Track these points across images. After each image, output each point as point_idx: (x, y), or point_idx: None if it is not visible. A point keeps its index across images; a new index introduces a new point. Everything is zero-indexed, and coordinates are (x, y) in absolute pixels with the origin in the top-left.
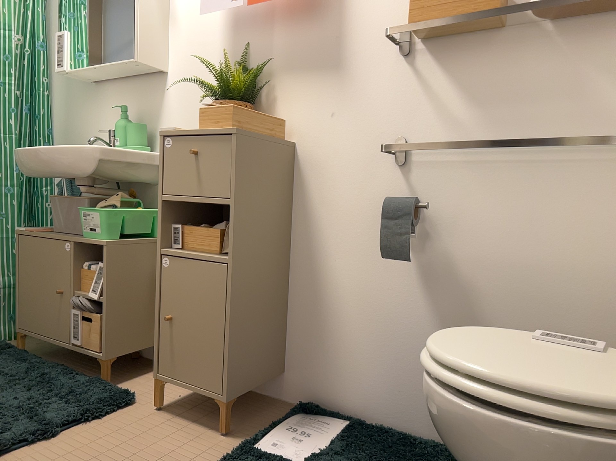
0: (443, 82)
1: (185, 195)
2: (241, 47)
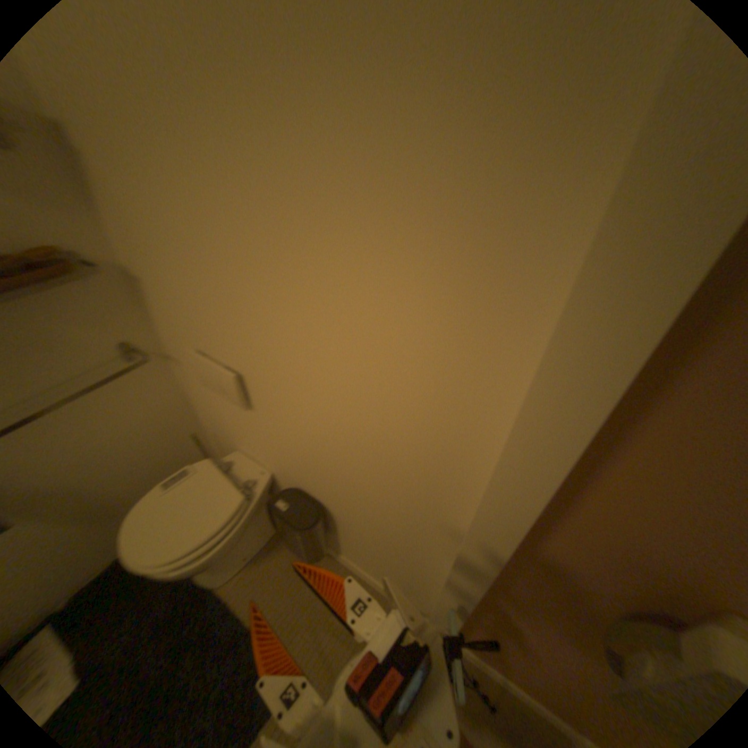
0: None
1: None
2: None
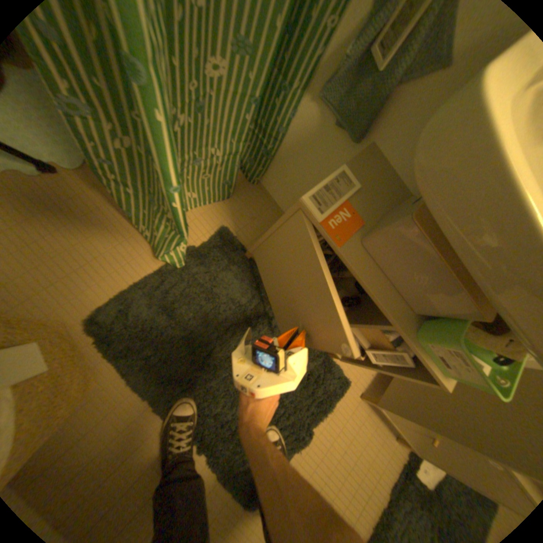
0: None
1: None
2: None
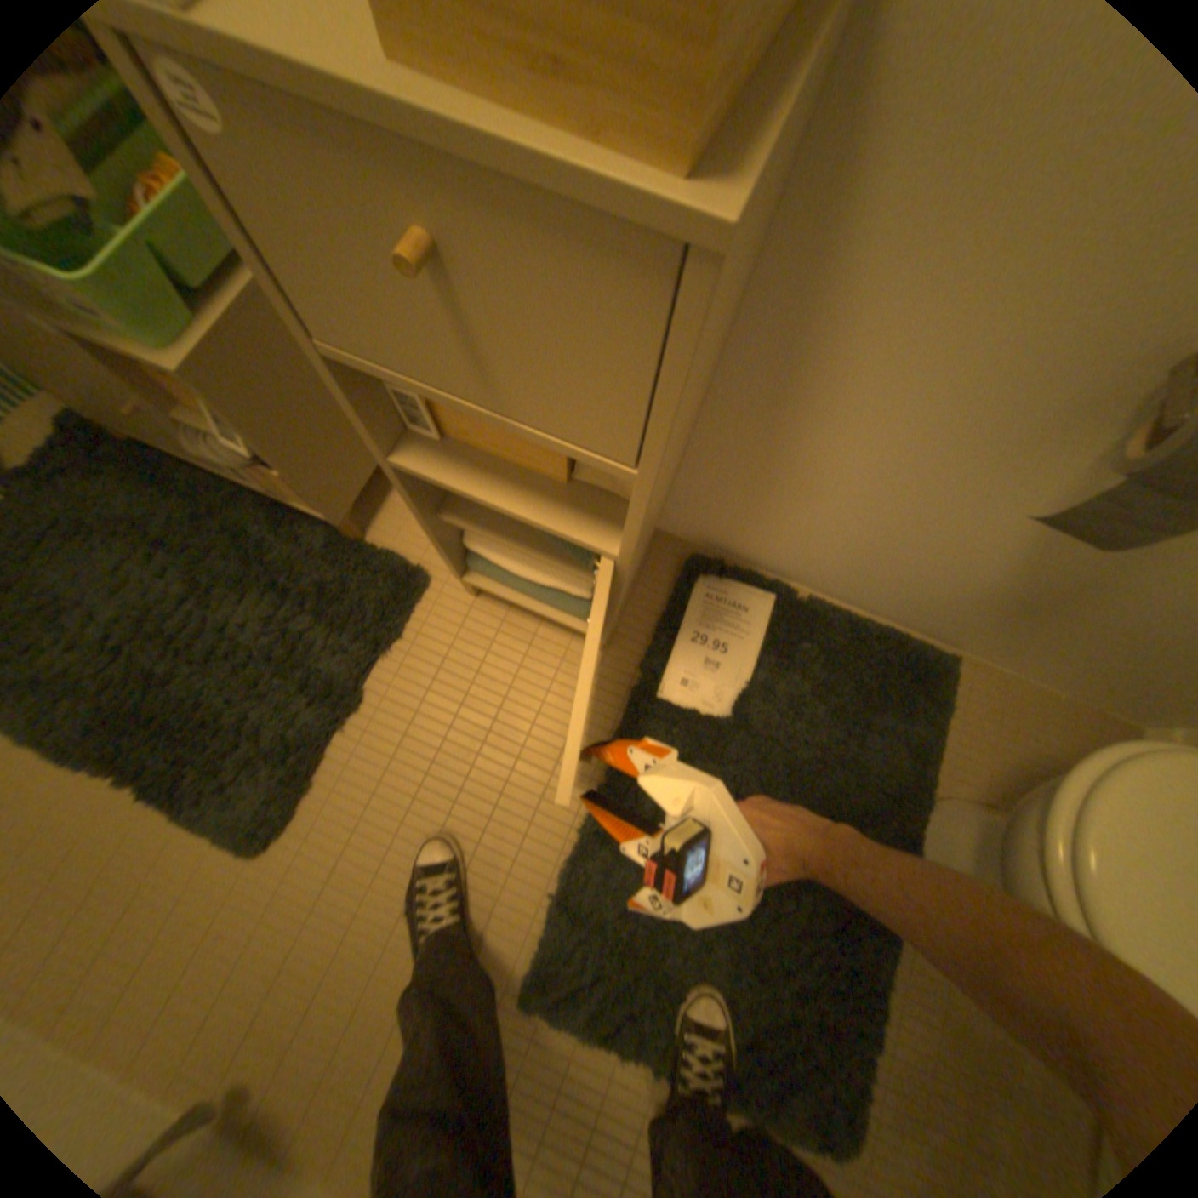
0: None
1: (428, 377)
2: None
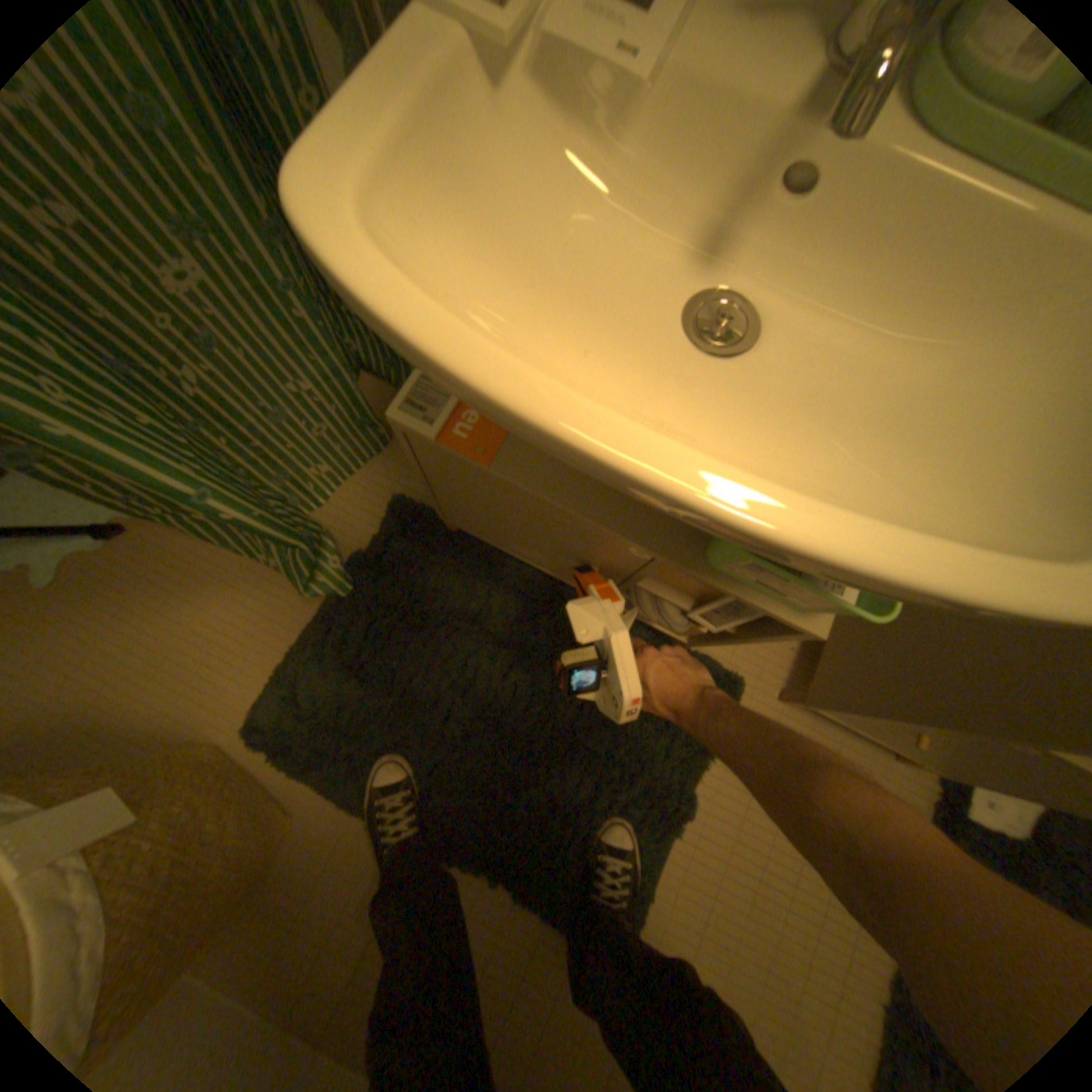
0: None
1: None
2: None
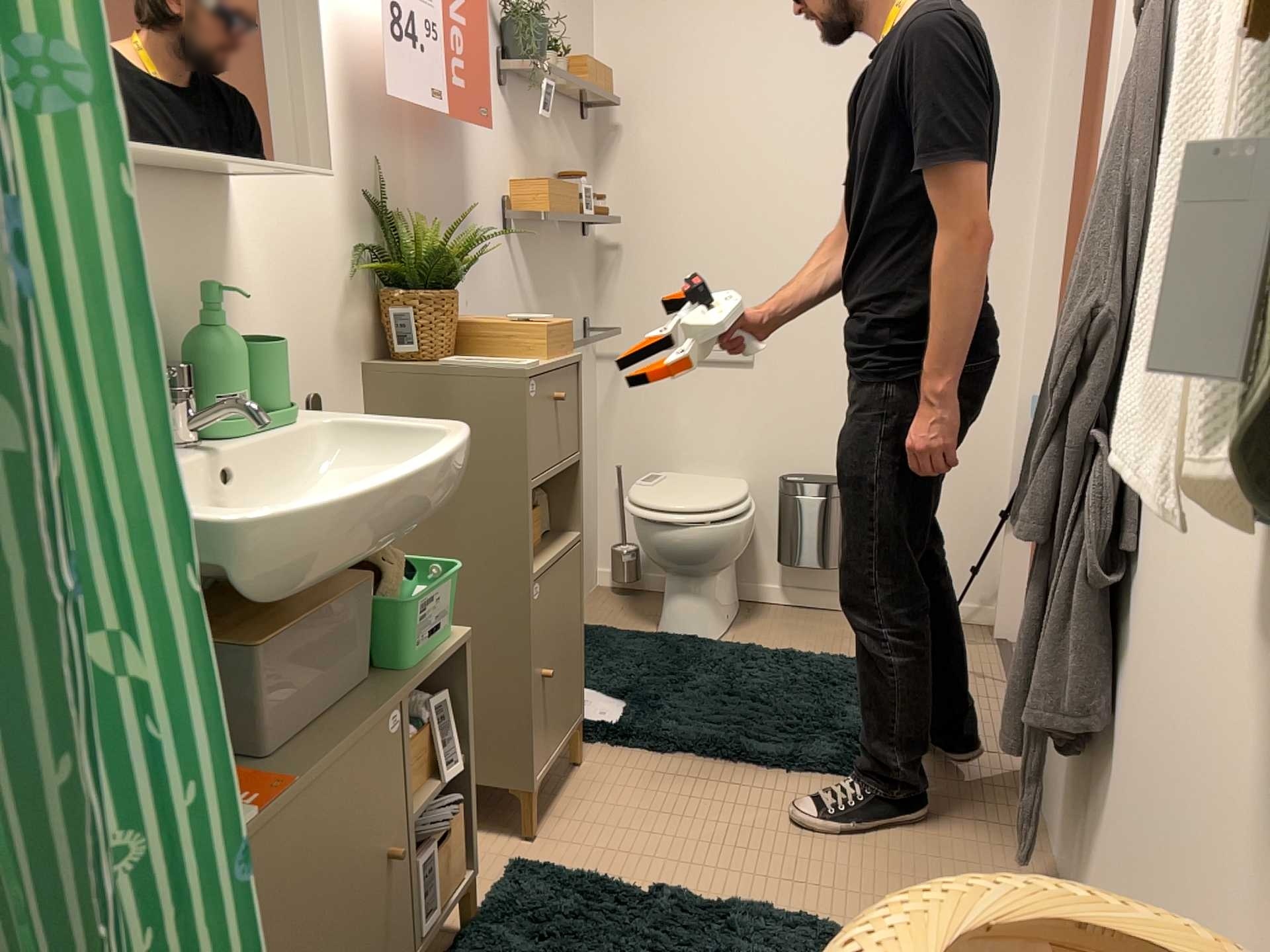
0: (527, 273)
1: (551, 468)
2: (375, 170)
